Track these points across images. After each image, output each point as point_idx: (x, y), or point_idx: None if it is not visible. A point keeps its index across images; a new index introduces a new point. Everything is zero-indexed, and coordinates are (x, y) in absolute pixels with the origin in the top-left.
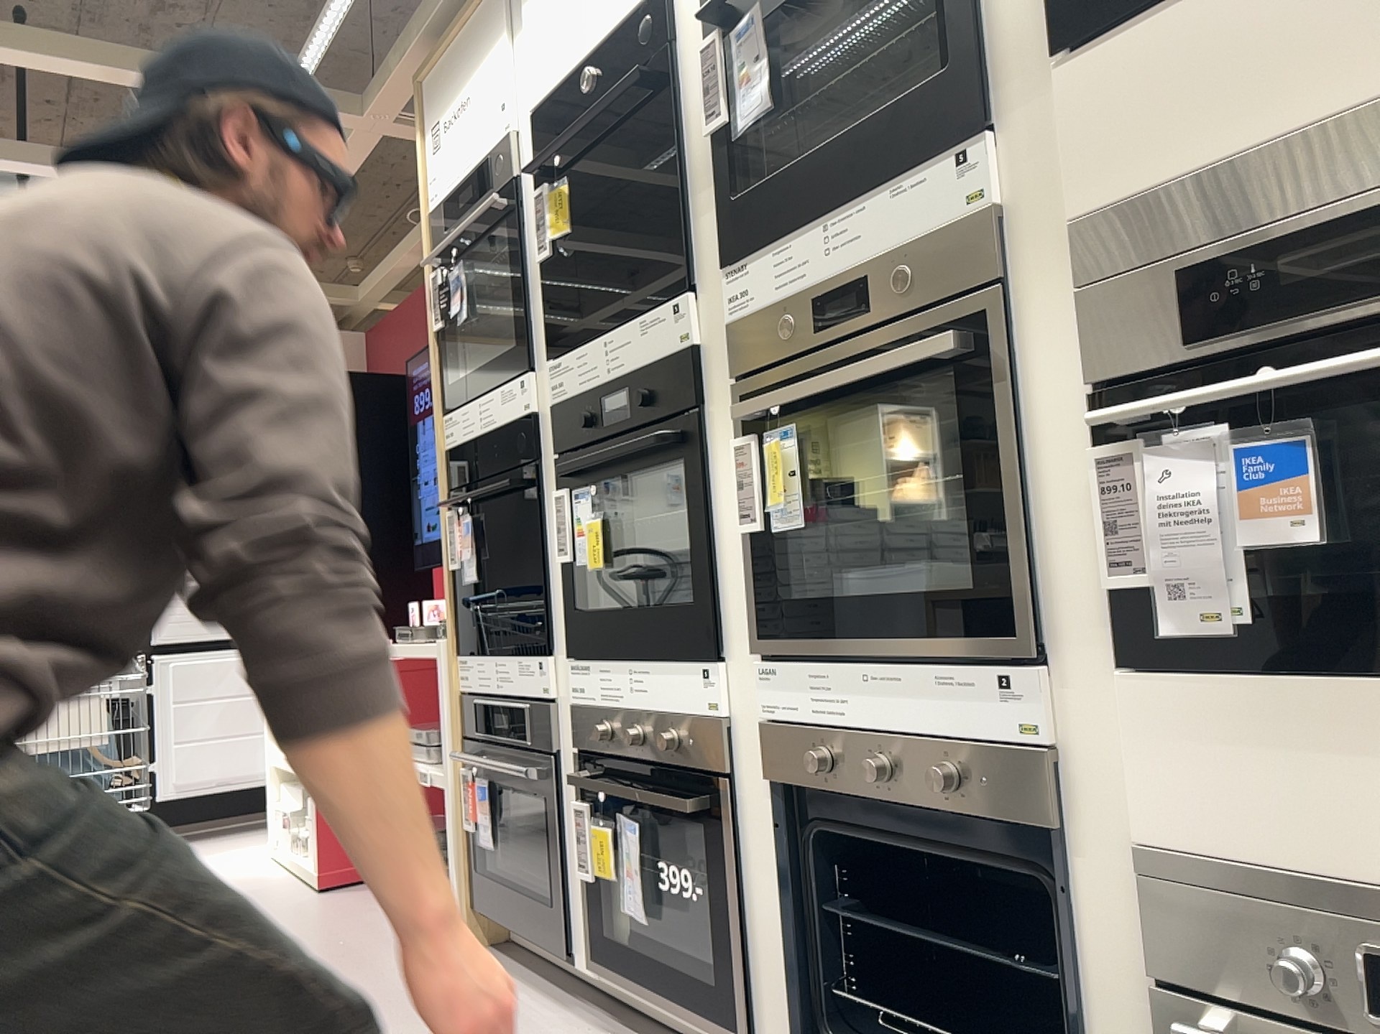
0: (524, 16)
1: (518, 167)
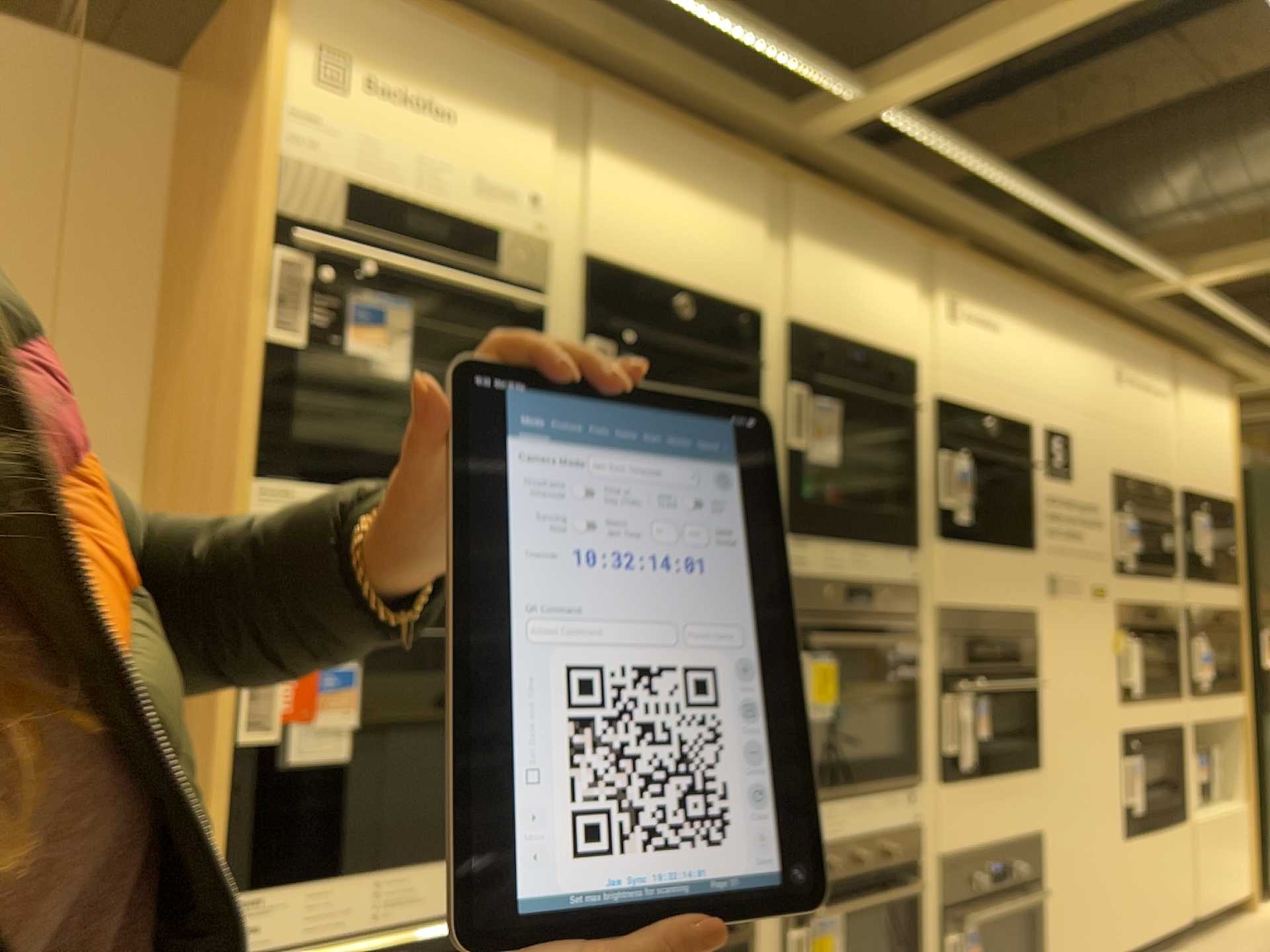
0: (584, 155)
1: (552, 287)
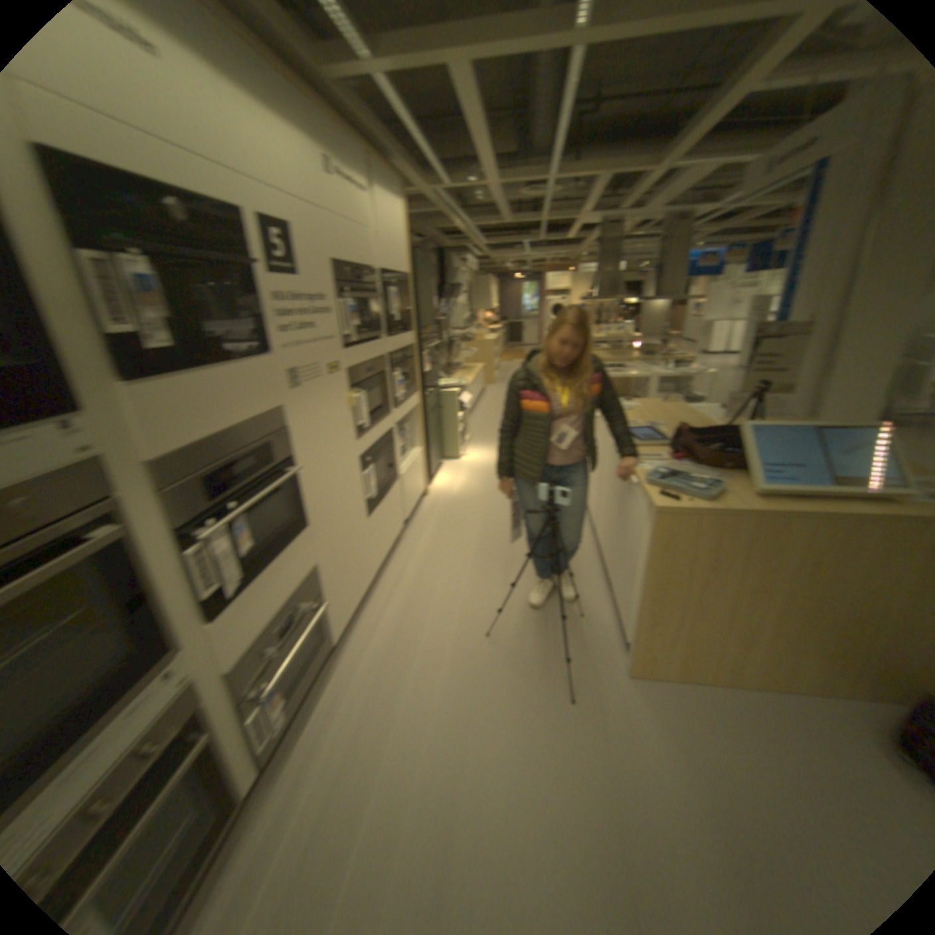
0: None
1: None
